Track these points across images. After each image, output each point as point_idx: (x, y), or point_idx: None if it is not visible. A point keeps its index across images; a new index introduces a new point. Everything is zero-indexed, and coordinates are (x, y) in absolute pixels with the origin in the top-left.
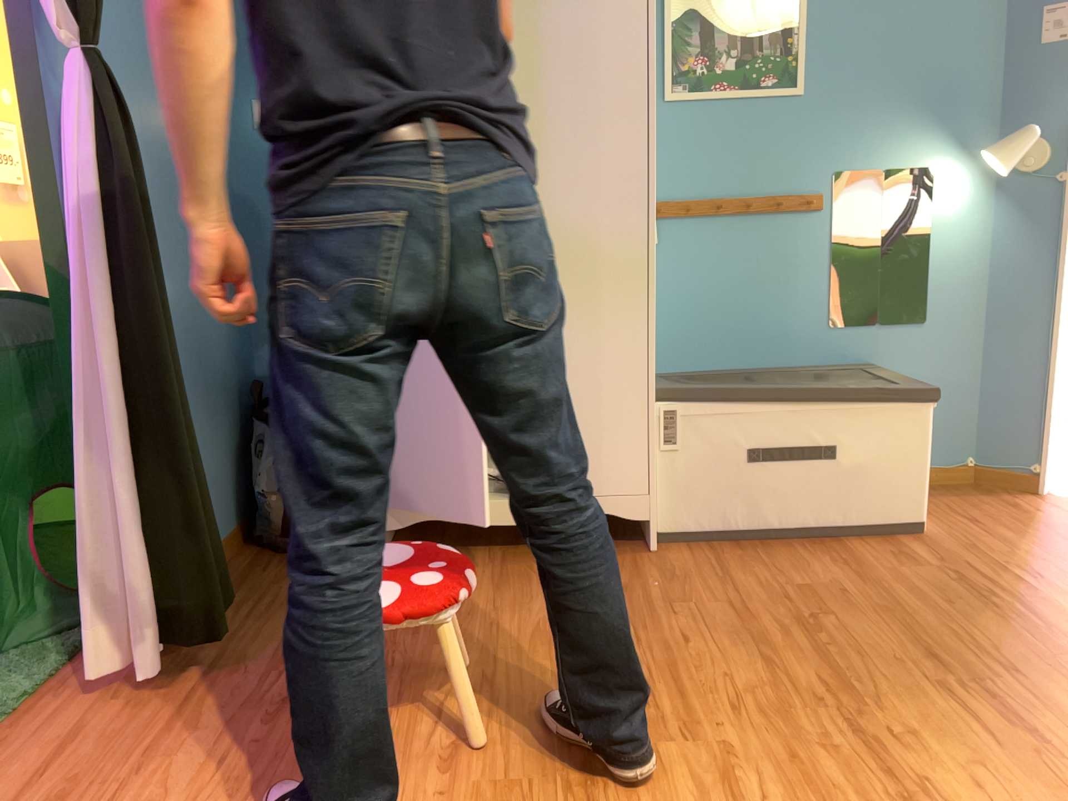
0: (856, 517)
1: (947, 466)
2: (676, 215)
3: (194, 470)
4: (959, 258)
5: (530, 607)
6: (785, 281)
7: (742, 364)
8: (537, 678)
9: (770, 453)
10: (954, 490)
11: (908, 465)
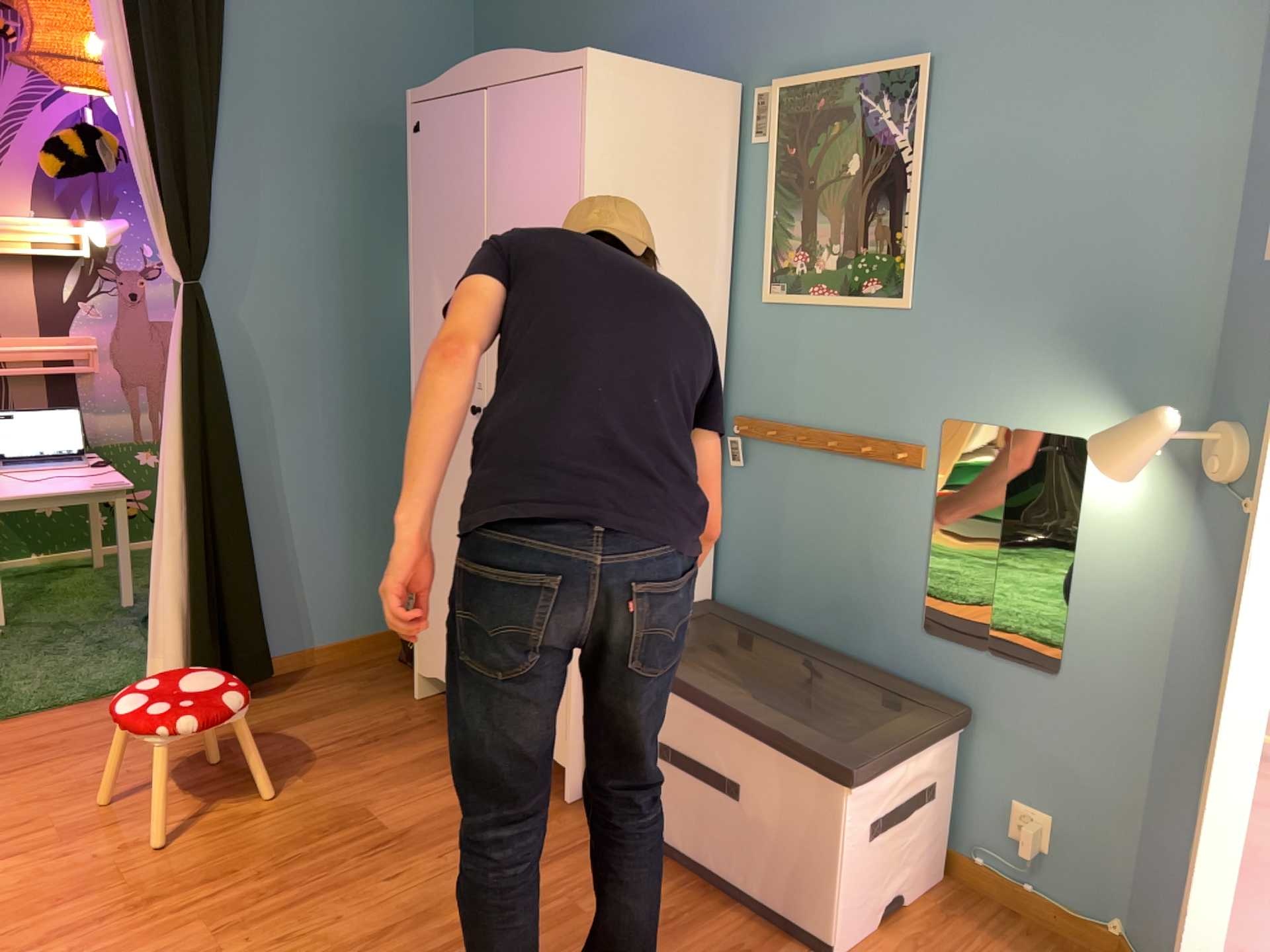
0: (762, 886)
1: (1076, 910)
2: (764, 438)
3: (235, 579)
4: (1121, 592)
5: (392, 792)
6: (874, 551)
7: (806, 641)
8: (274, 841)
9: (683, 756)
10: (1056, 951)
11: (820, 854)
